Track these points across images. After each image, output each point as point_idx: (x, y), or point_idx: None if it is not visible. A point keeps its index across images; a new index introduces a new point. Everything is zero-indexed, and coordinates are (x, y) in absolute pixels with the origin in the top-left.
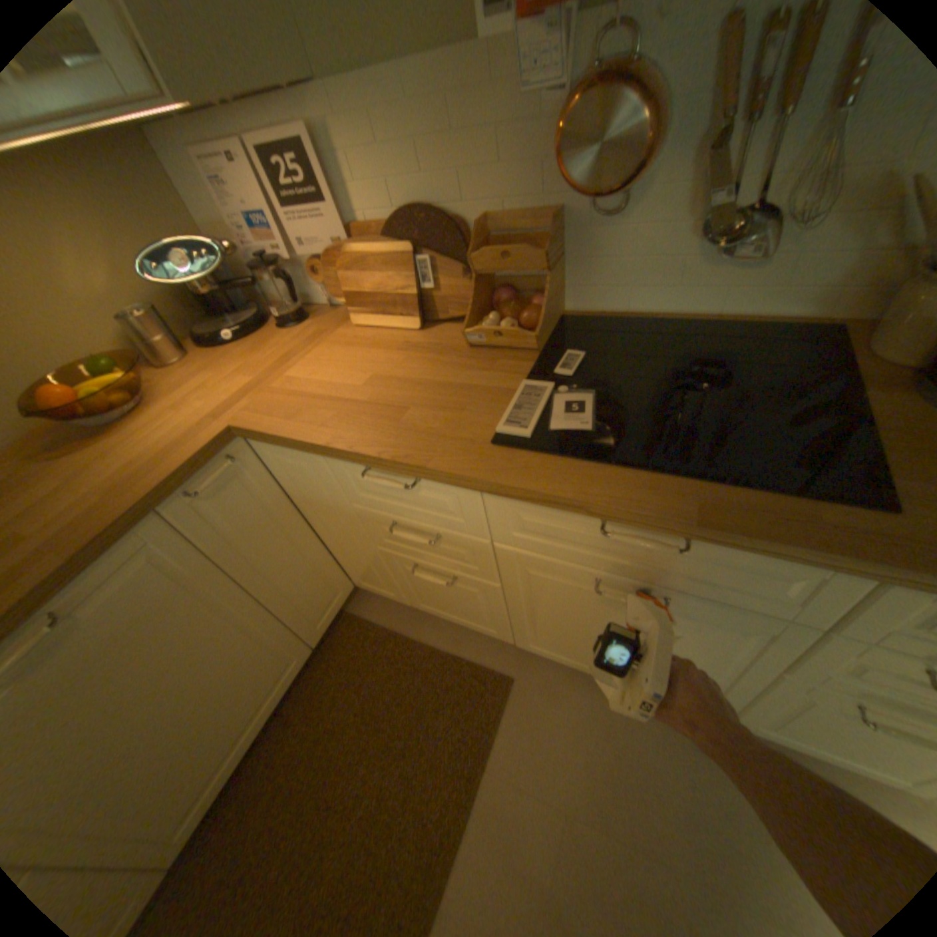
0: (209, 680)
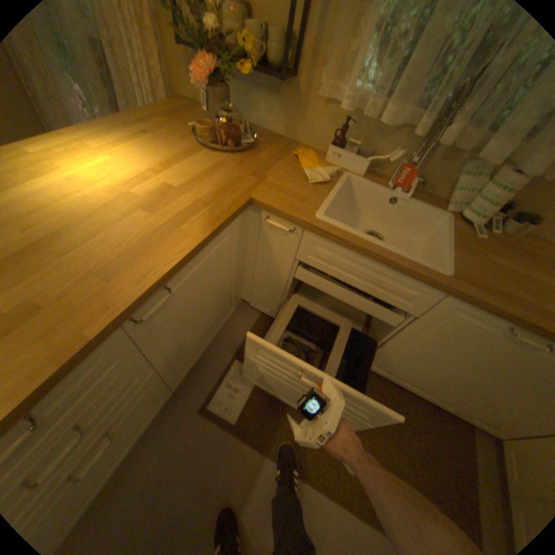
0: (462, 383)
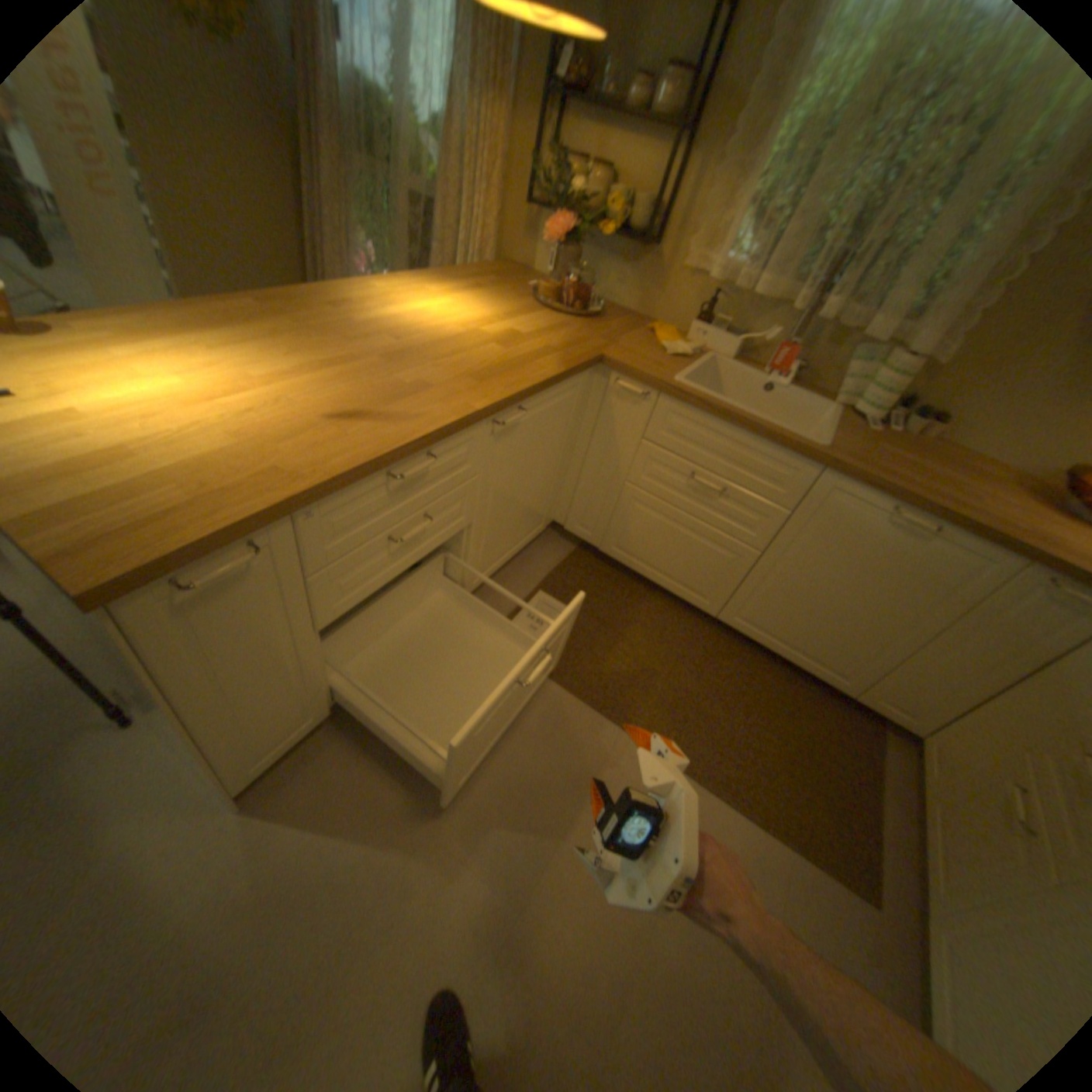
0: (855, 622)
